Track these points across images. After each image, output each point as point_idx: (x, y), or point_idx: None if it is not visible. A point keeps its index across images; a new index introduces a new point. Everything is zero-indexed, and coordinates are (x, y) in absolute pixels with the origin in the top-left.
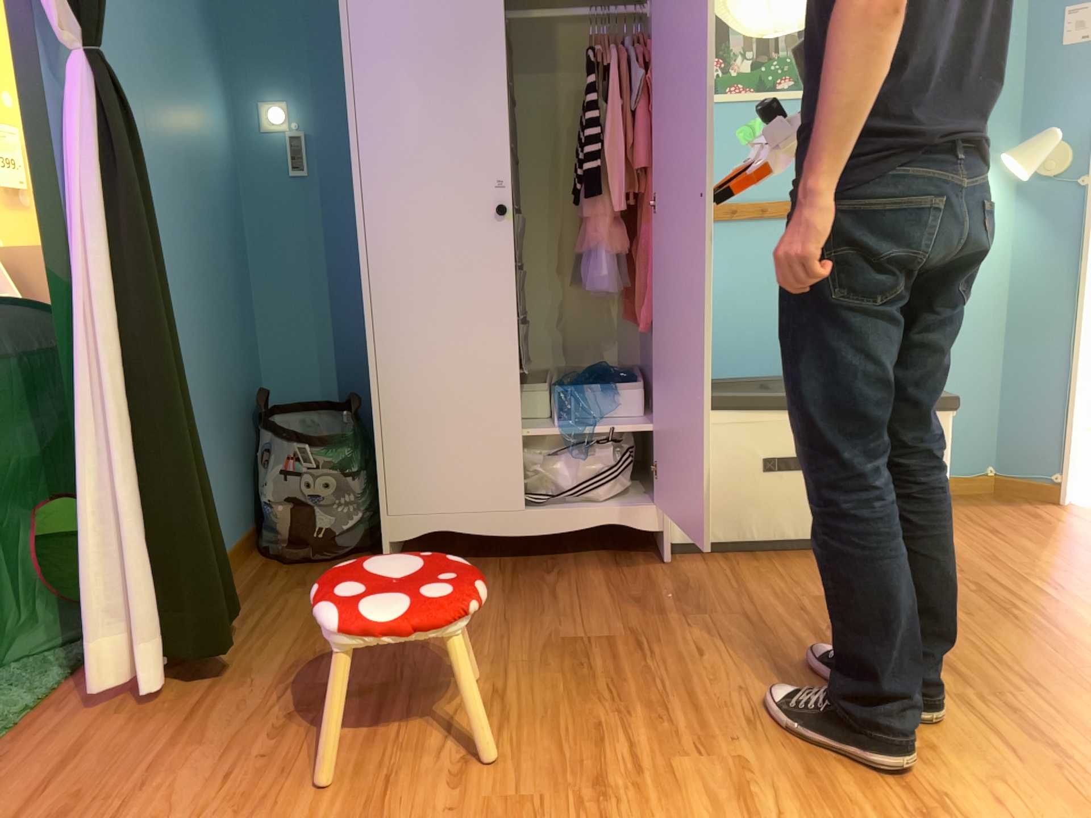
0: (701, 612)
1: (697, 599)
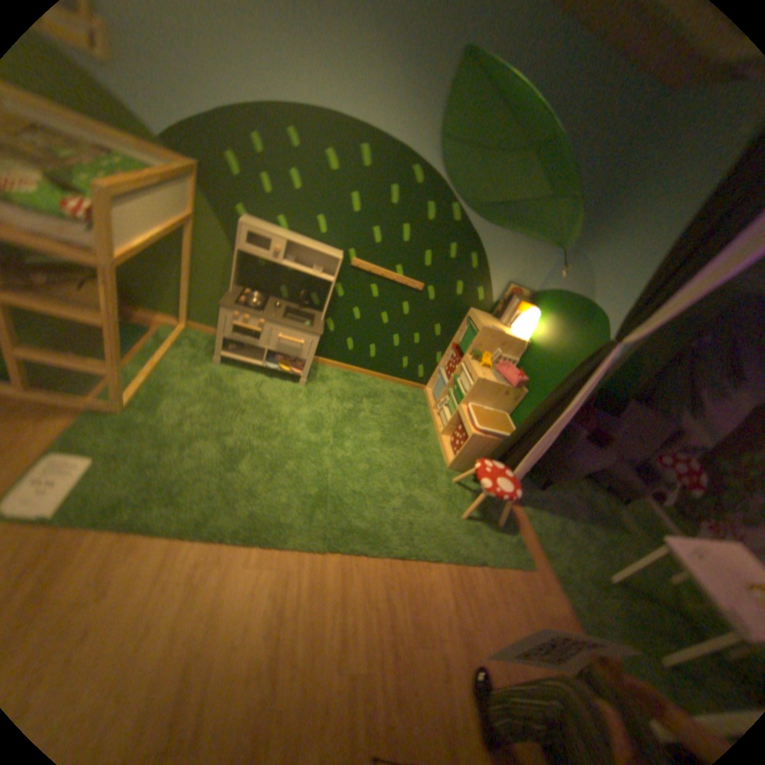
0: None
1: None
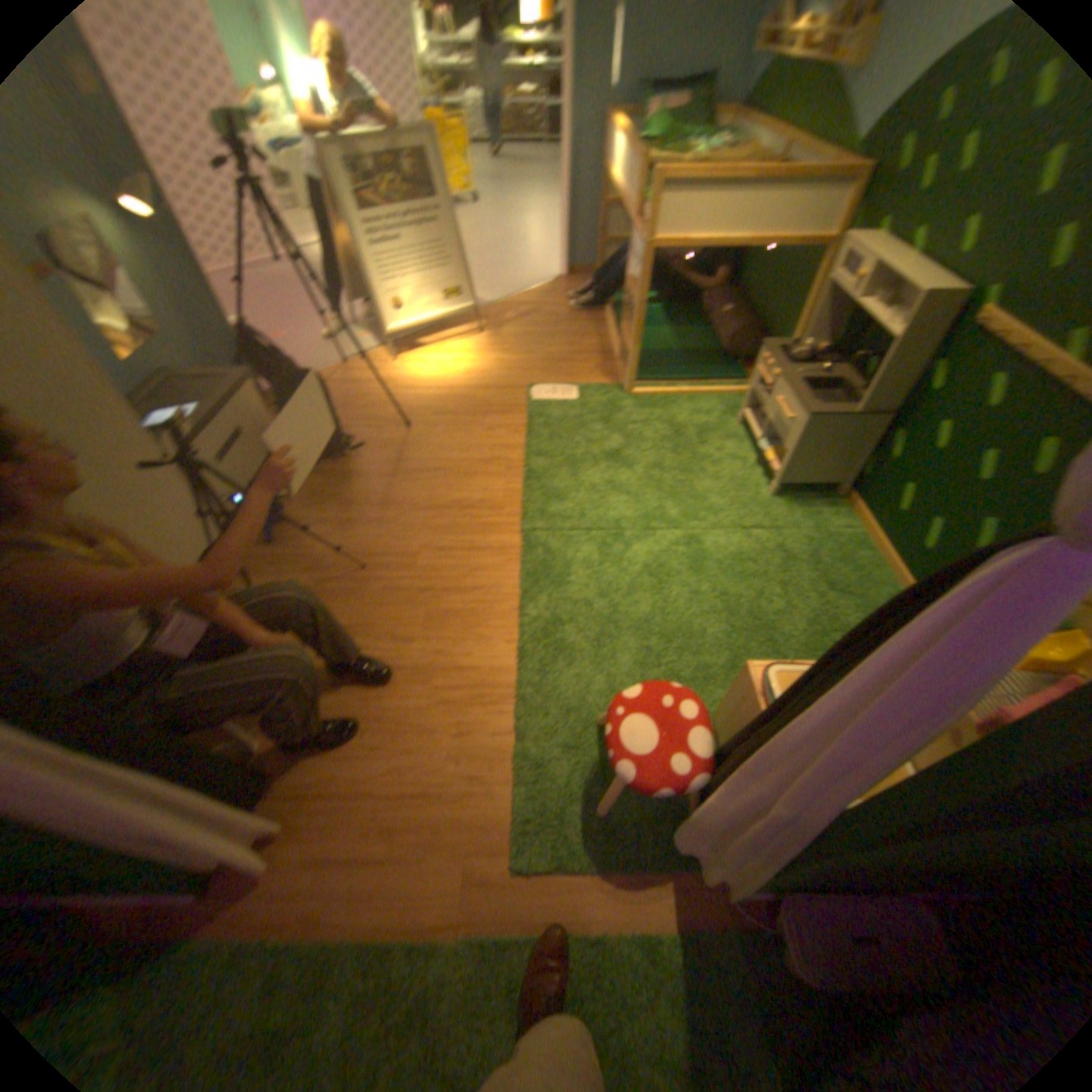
0: (297, 538)
1: (282, 538)
